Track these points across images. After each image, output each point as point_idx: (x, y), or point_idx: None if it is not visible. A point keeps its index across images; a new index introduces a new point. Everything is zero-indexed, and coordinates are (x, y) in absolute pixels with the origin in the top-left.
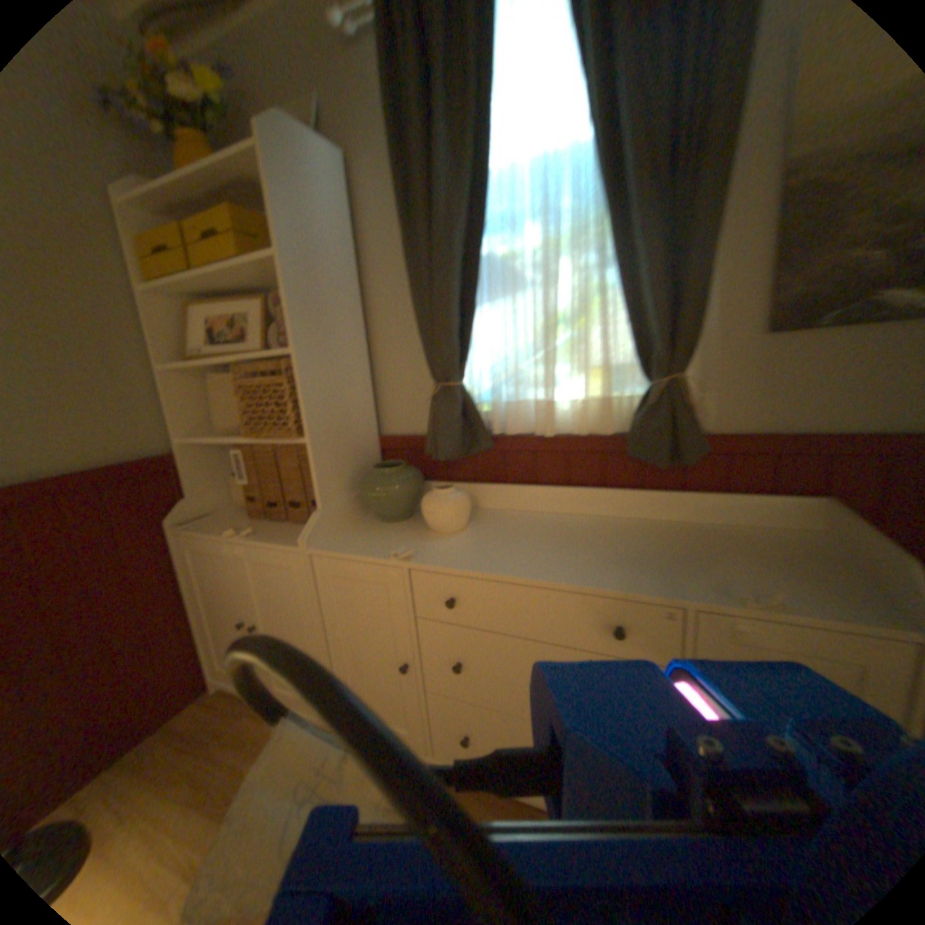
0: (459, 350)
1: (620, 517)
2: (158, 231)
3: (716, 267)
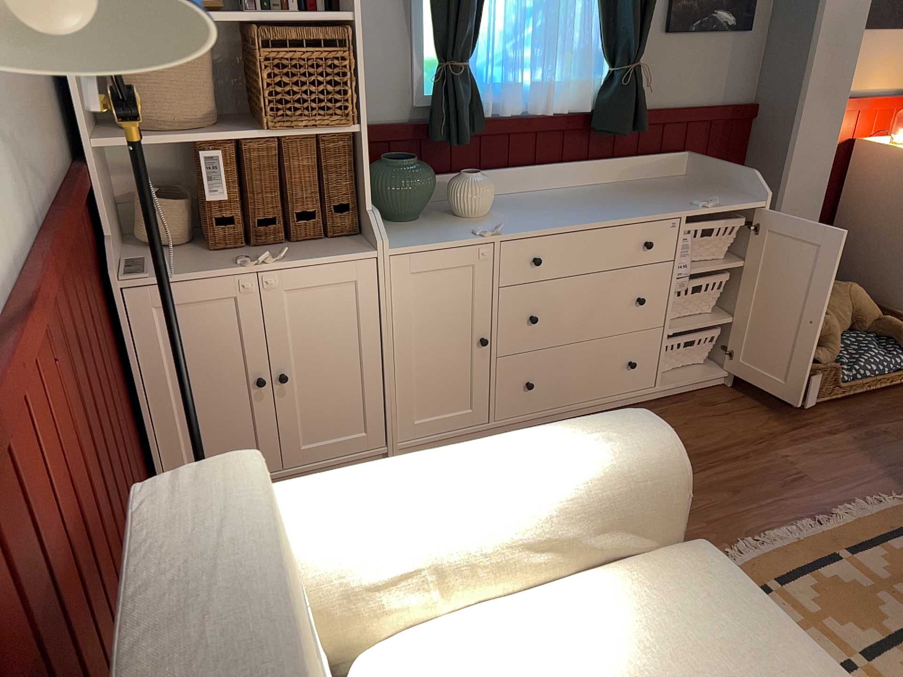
0: (473, 30)
1: (577, 186)
2: None
3: None
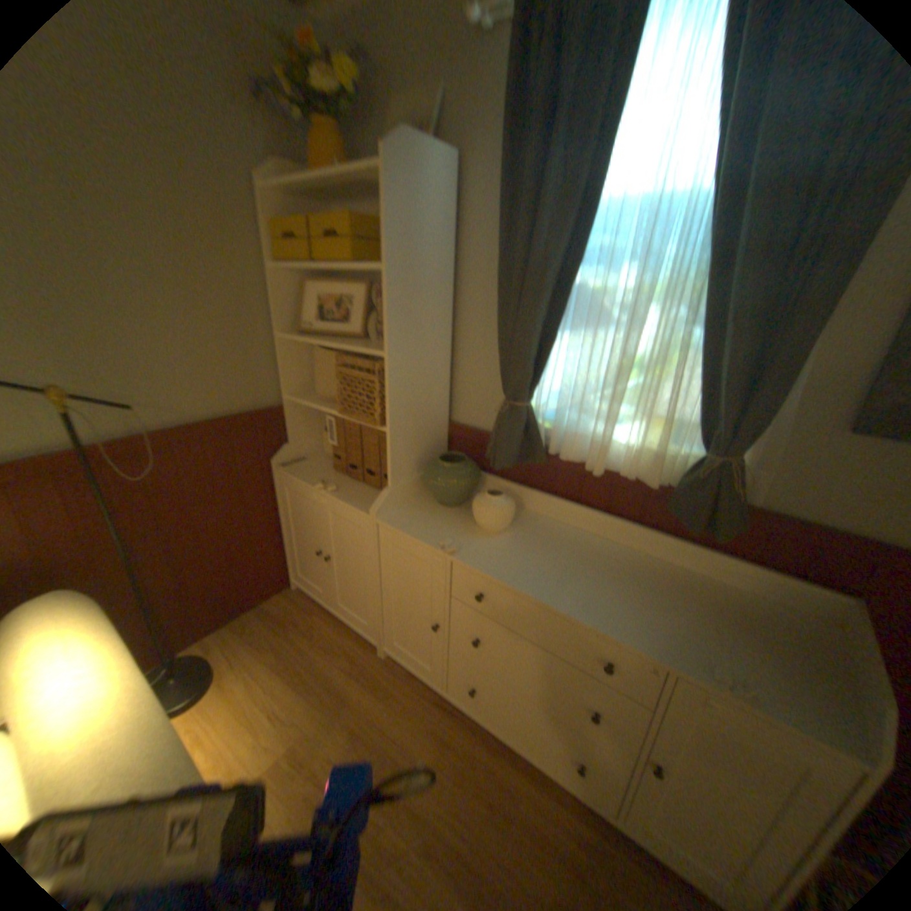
0: (530, 376)
1: (647, 554)
2: (286, 212)
3: (806, 362)
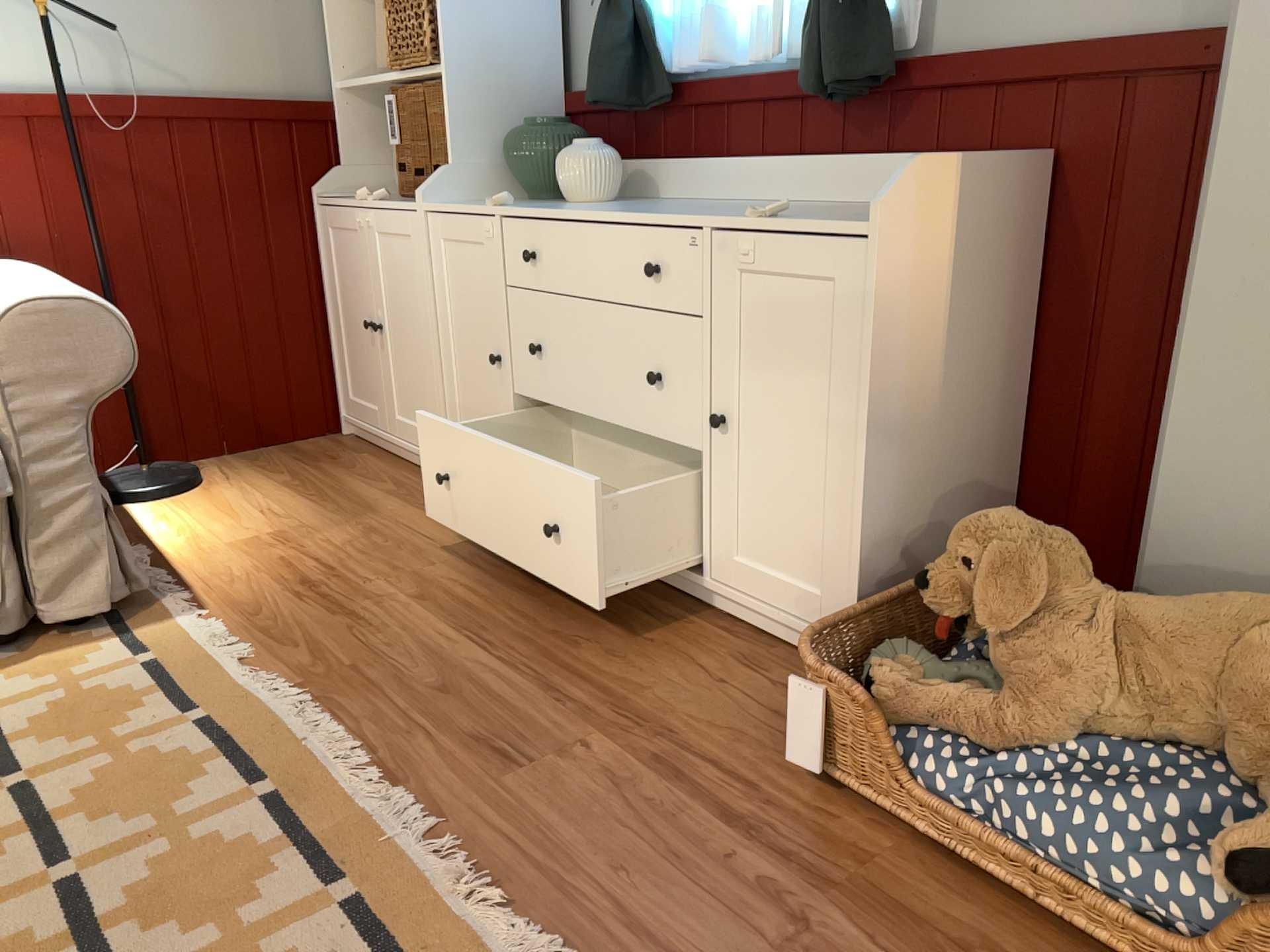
0: None
1: (800, 203)
2: None
3: None
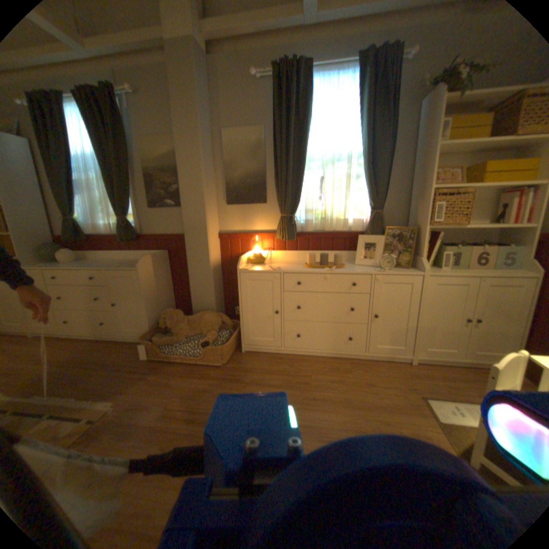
0: (66, 208)
1: (123, 259)
2: None
3: (126, 191)
